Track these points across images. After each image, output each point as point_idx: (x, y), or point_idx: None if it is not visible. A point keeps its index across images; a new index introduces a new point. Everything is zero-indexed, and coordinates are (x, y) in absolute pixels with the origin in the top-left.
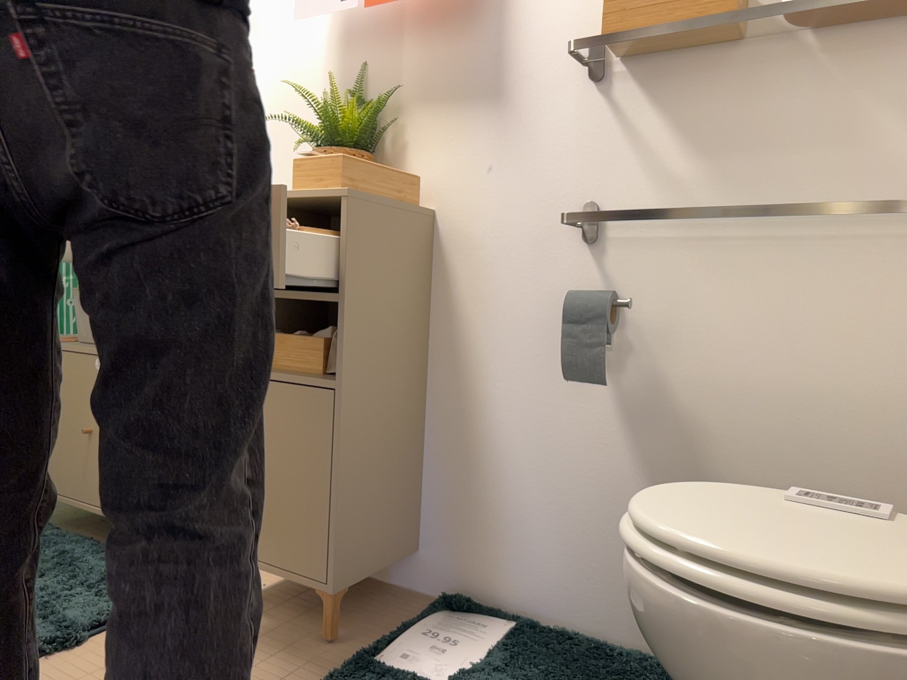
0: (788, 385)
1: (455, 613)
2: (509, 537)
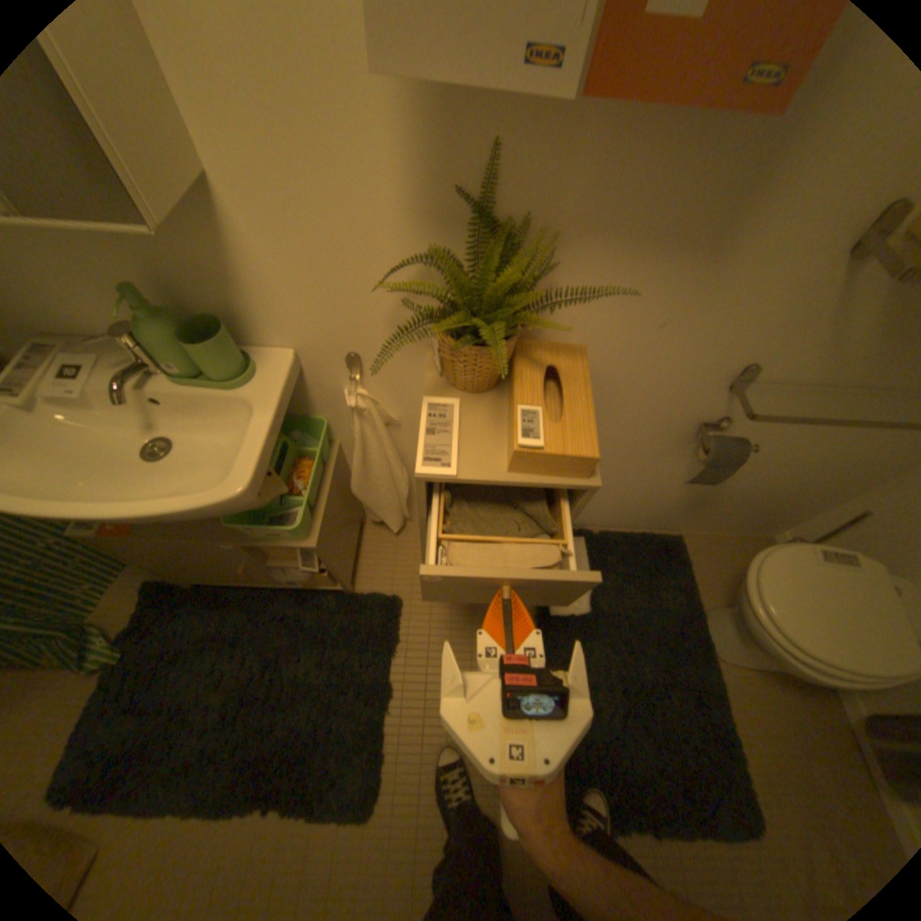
0: (806, 456)
1: None
2: None
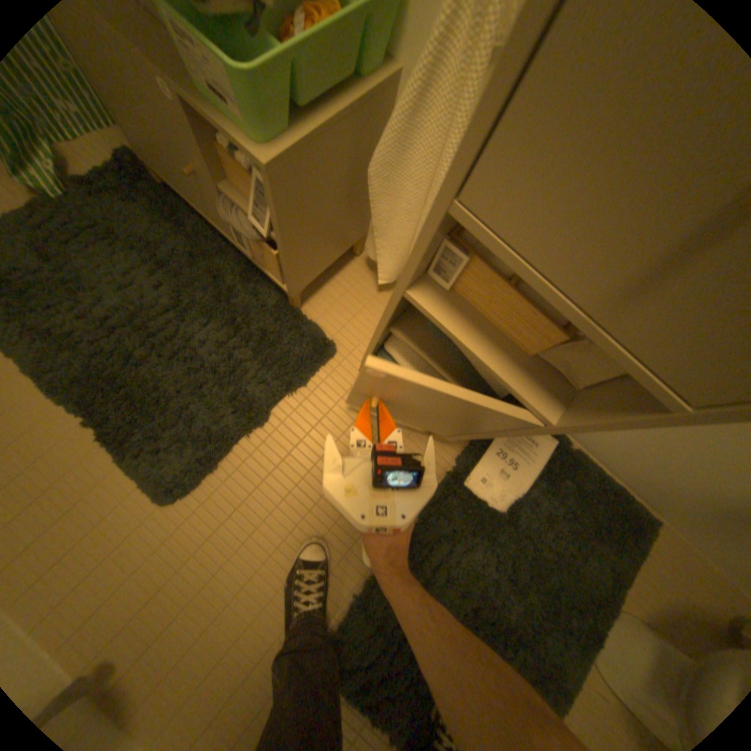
0: None
1: None
2: None
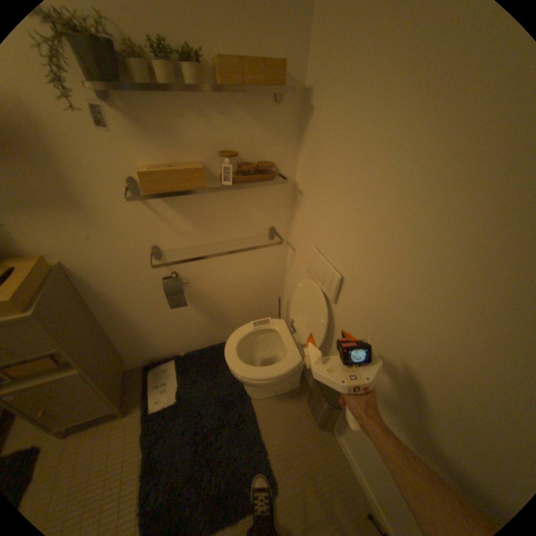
0: (235, 280)
1: (151, 370)
2: (159, 342)
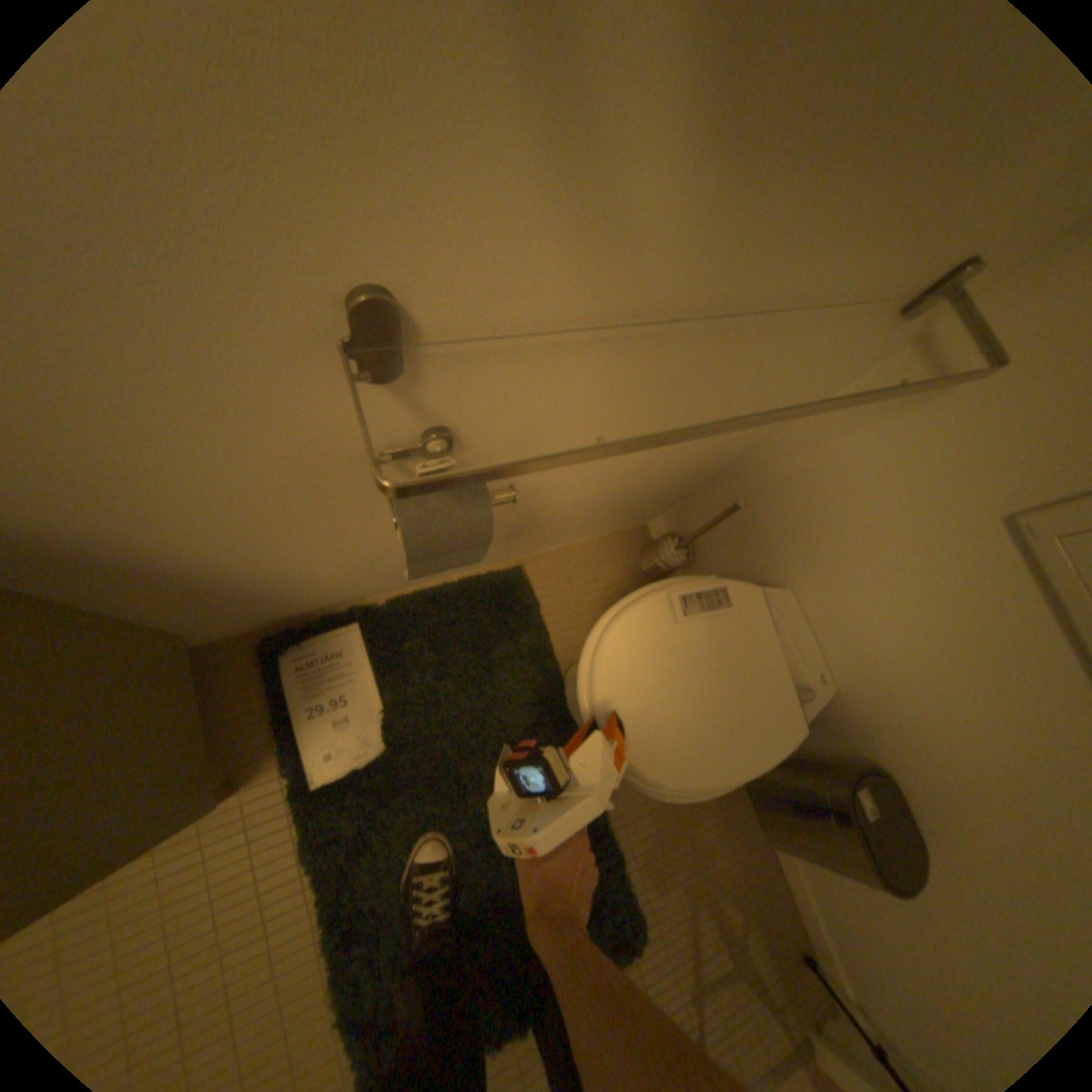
0: None
1: (289, 648)
2: (314, 592)
